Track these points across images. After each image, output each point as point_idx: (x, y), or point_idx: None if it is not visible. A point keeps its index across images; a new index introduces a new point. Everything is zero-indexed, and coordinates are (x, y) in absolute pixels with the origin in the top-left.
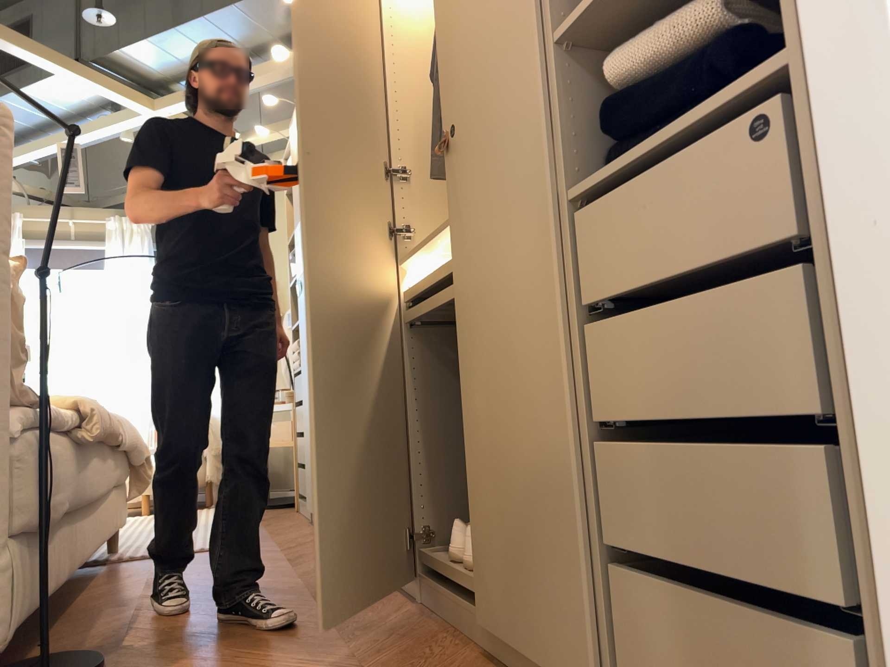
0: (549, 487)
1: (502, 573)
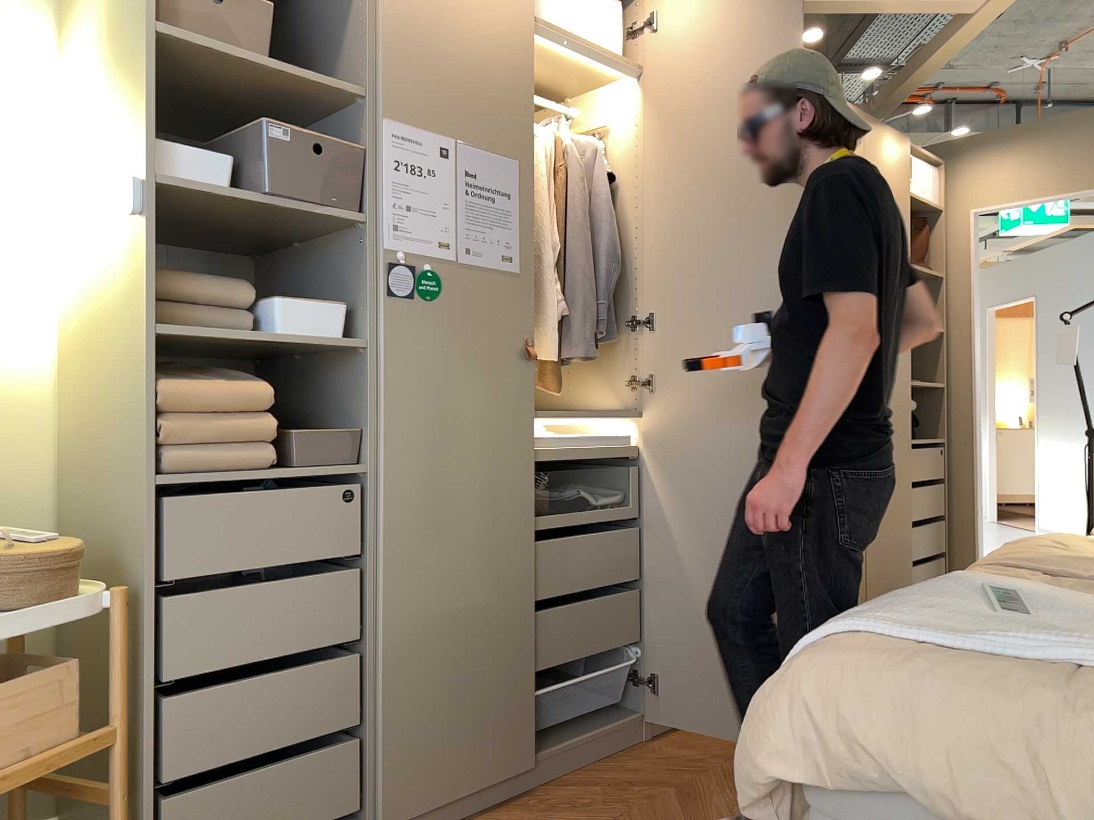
0: (907, 550)
1: None
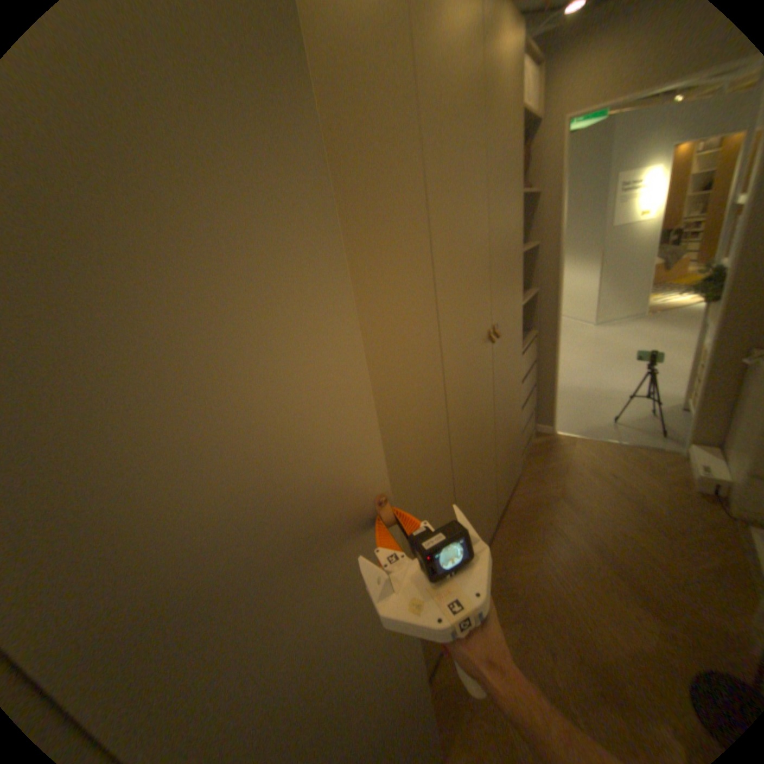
0: (519, 438)
1: (507, 488)
